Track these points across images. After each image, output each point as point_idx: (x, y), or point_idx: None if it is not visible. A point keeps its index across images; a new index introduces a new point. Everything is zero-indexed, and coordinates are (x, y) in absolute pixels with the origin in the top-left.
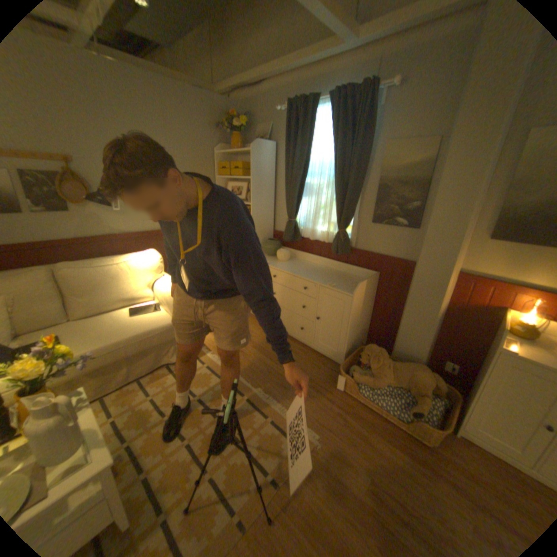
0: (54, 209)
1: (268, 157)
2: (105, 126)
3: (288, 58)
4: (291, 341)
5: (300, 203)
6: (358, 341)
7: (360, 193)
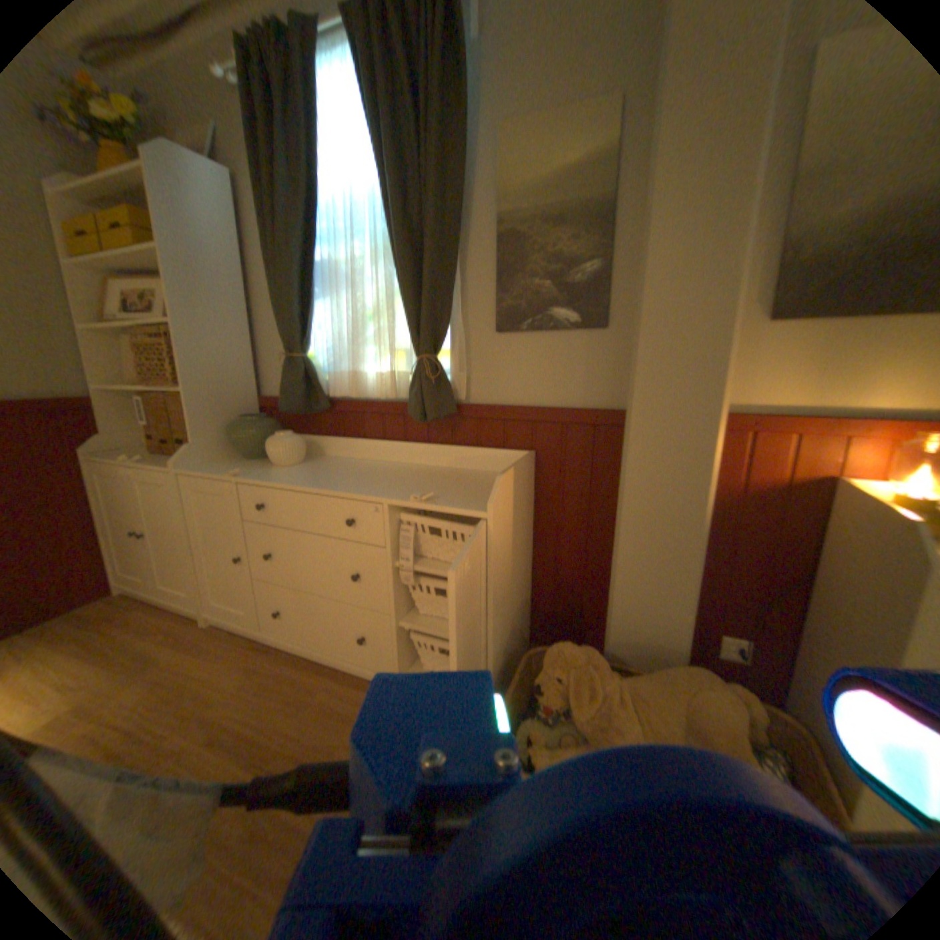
0: None
1: (210, 198)
2: None
3: None
4: (337, 685)
5: (313, 309)
6: (515, 638)
7: (459, 260)
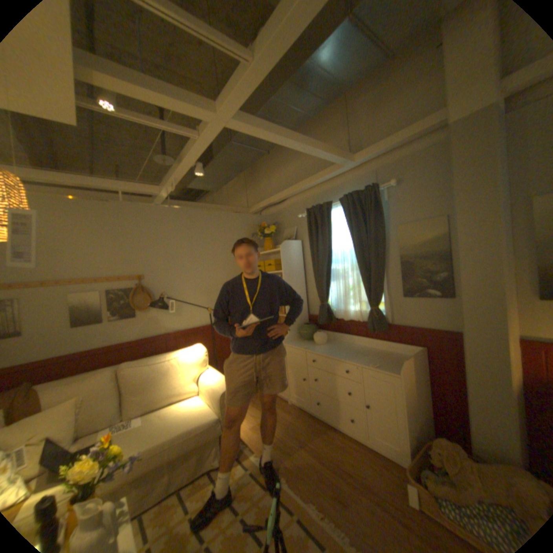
0: (126, 317)
1: (295, 252)
2: (169, 250)
3: (303, 182)
4: (342, 439)
5: (329, 286)
6: (424, 436)
7: (385, 272)
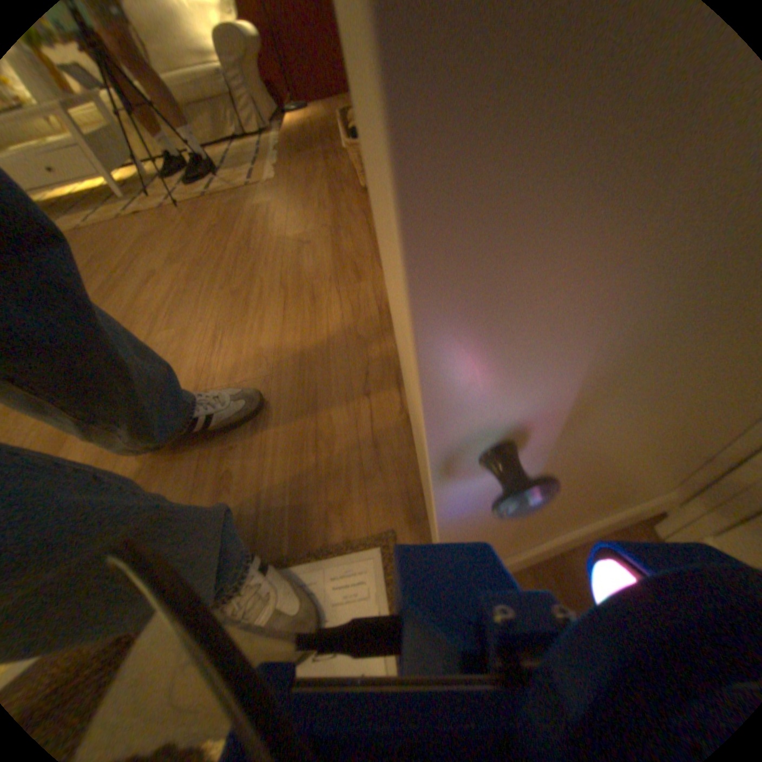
0: None
1: None
2: None
3: None
4: None
5: None
6: None
7: None
